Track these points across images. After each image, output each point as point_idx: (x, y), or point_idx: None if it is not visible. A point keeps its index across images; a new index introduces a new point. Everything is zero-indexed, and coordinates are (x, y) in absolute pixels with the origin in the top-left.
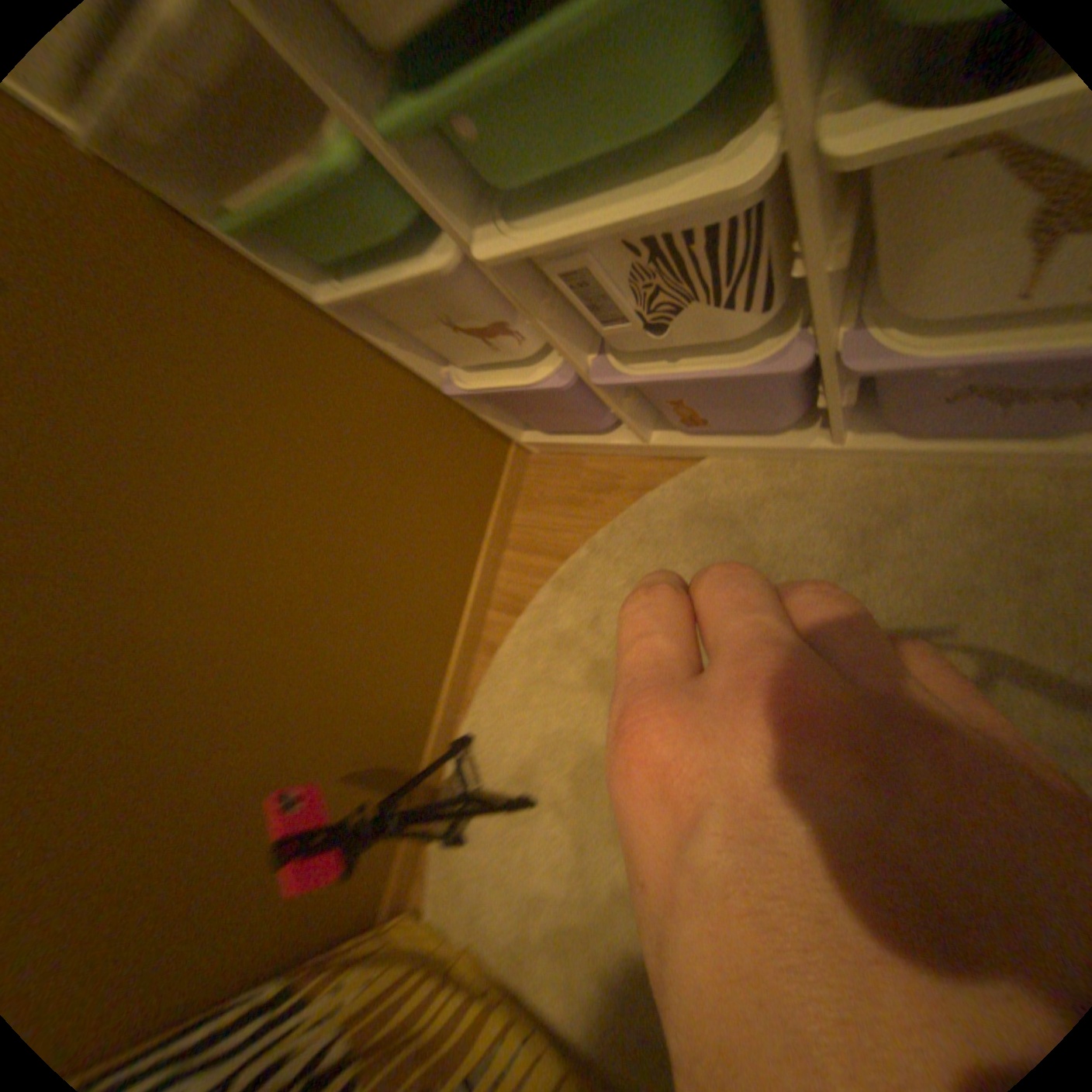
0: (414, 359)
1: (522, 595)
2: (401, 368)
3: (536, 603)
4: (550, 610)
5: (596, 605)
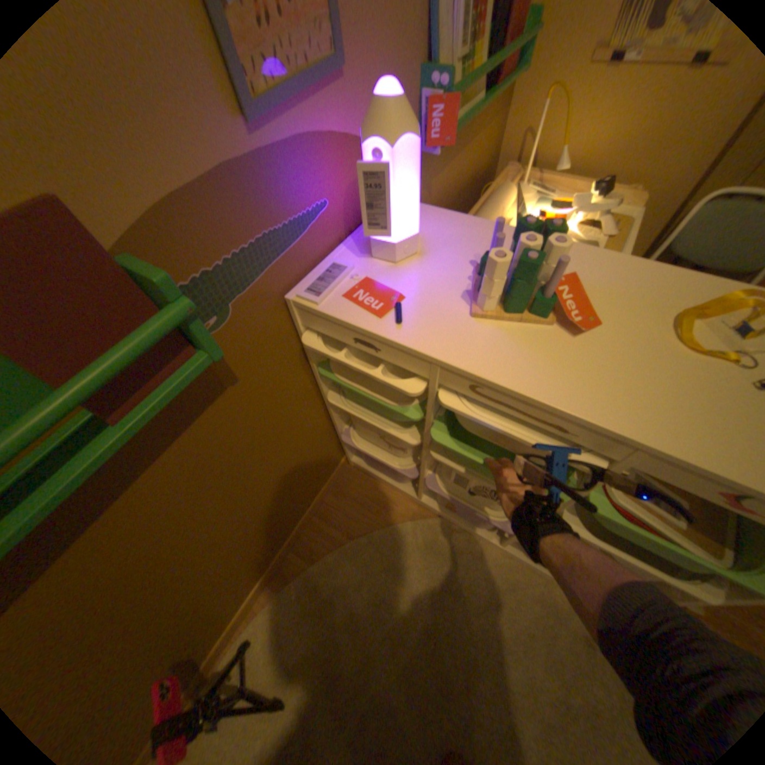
0: (339, 418)
1: (314, 549)
2: (330, 417)
3: (323, 559)
4: (332, 568)
5: (362, 575)
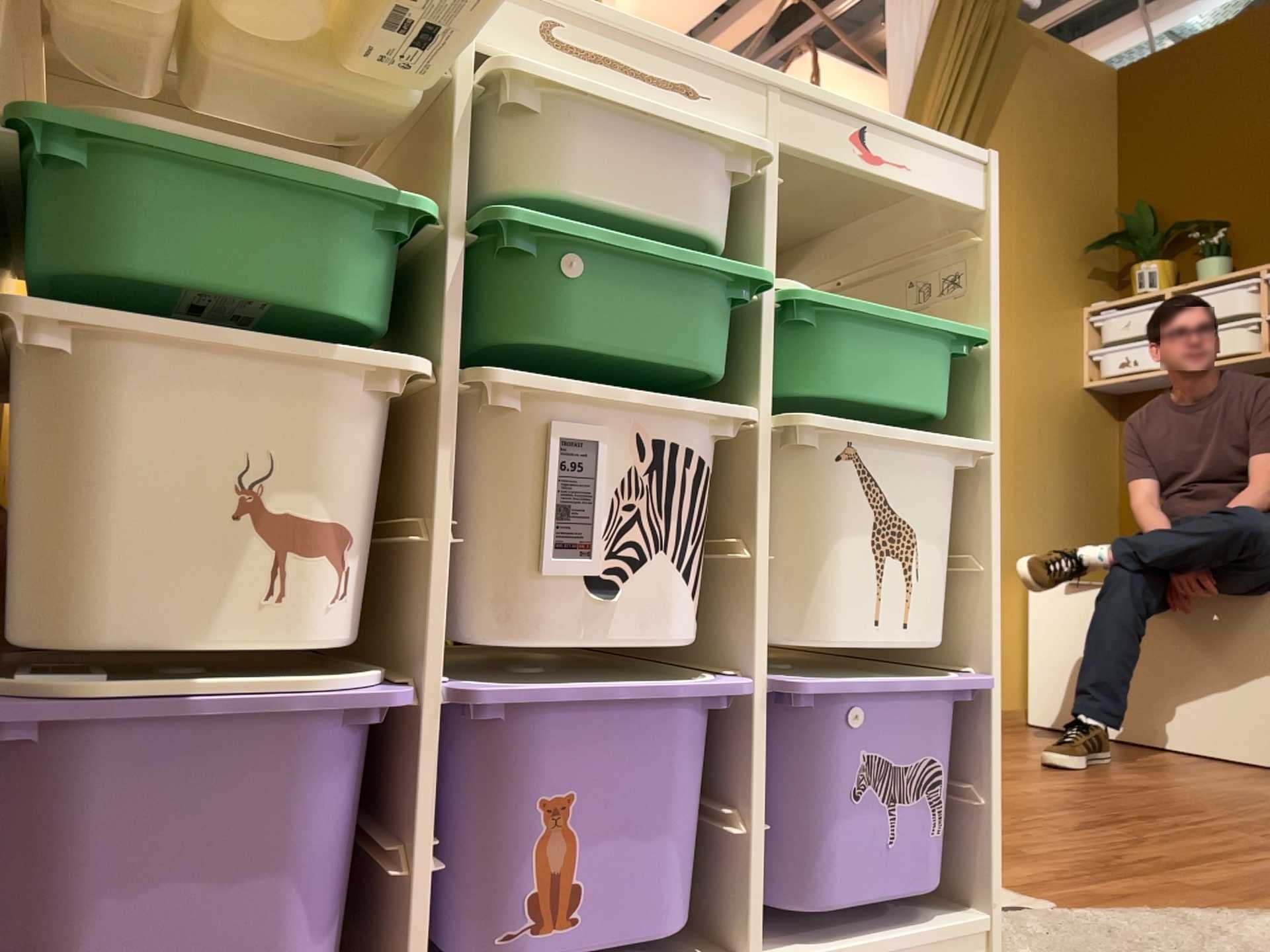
0: None
1: None
2: None
3: None
4: None
5: None
